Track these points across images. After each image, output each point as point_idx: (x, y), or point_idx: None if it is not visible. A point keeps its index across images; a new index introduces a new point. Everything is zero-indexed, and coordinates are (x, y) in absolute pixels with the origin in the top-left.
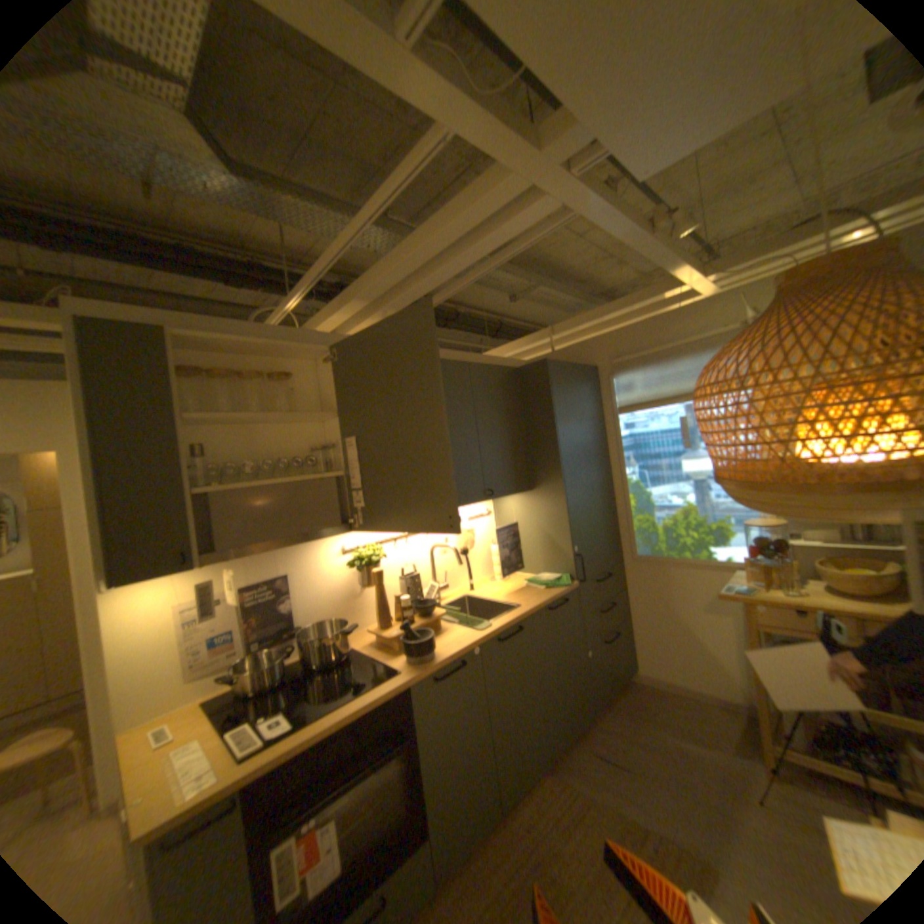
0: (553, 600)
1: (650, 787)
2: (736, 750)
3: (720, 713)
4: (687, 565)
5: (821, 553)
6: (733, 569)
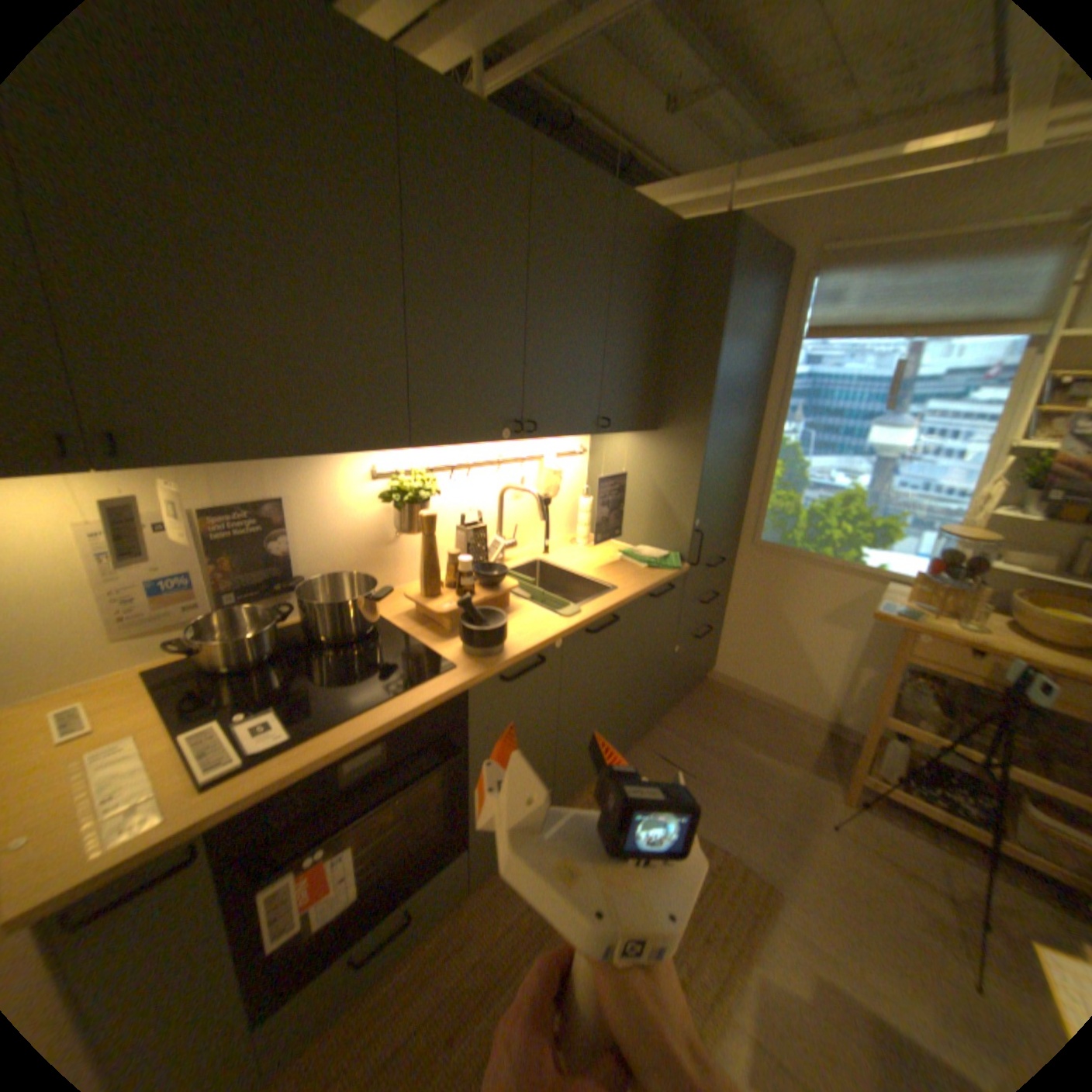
0: (658, 585)
1: (717, 798)
2: (814, 768)
3: (799, 724)
4: (822, 564)
5: (1011, 581)
6: (883, 579)
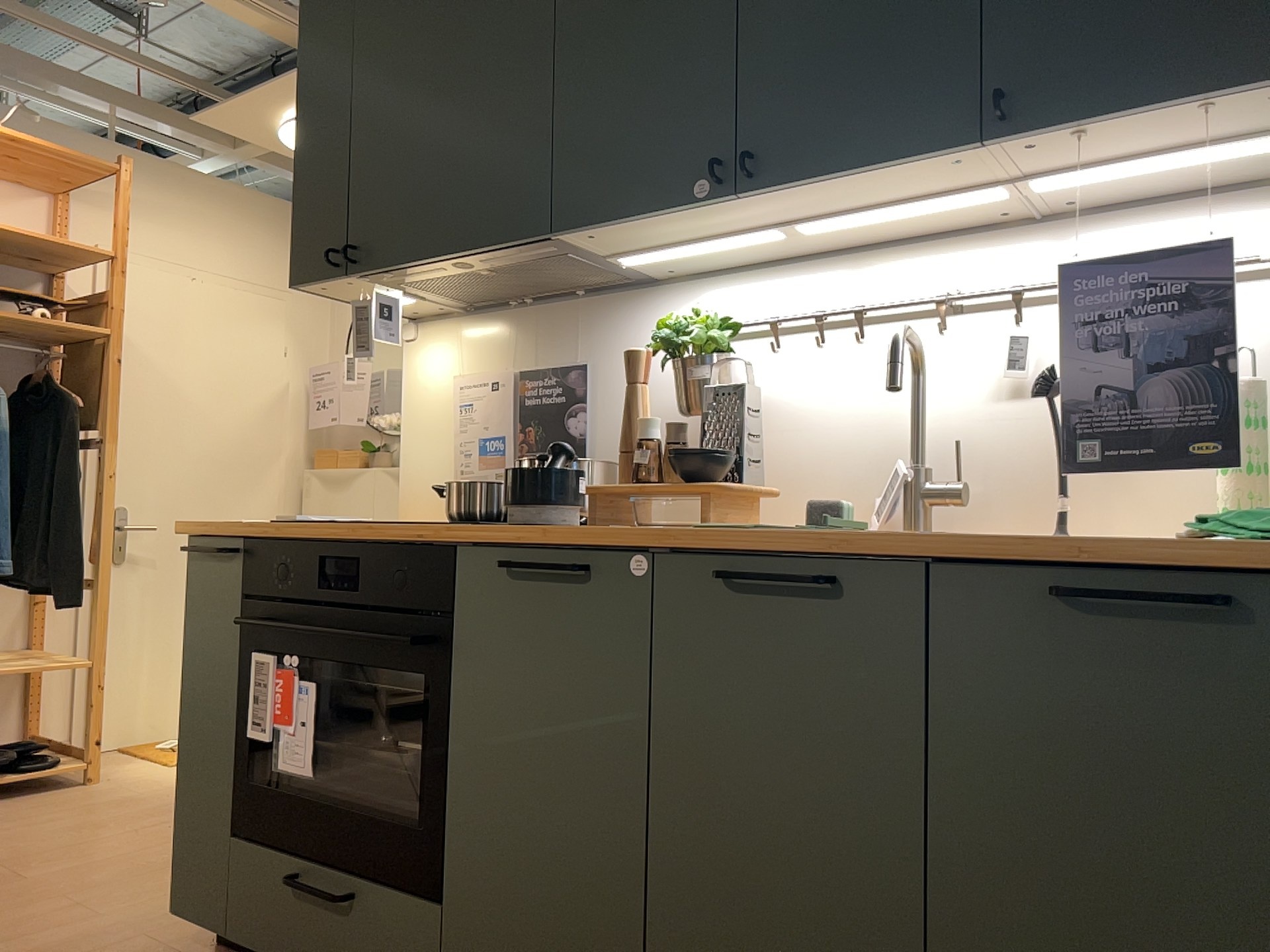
0: (1098, 554)
1: None
2: None
3: None
4: None
5: None
6: None
